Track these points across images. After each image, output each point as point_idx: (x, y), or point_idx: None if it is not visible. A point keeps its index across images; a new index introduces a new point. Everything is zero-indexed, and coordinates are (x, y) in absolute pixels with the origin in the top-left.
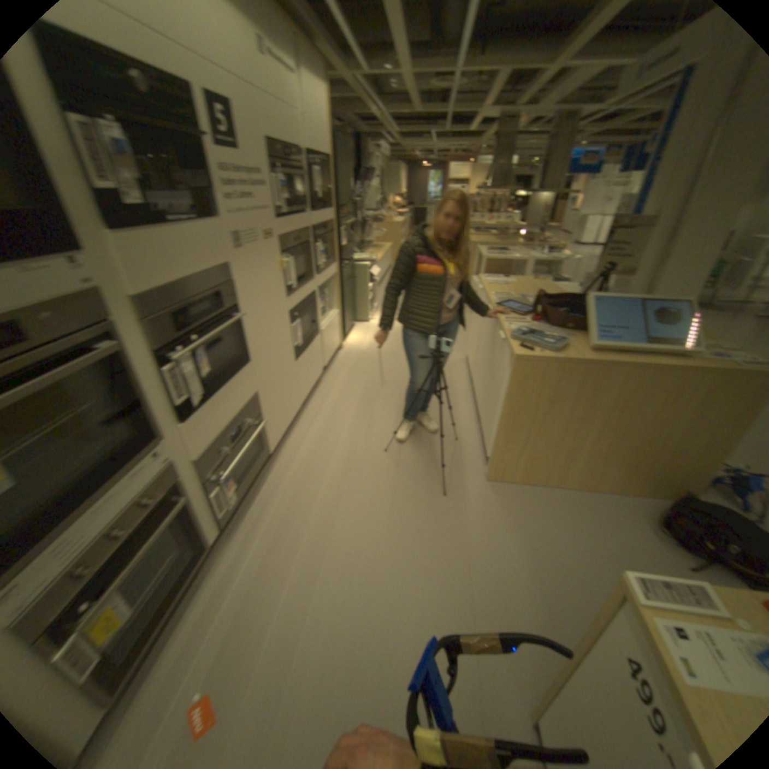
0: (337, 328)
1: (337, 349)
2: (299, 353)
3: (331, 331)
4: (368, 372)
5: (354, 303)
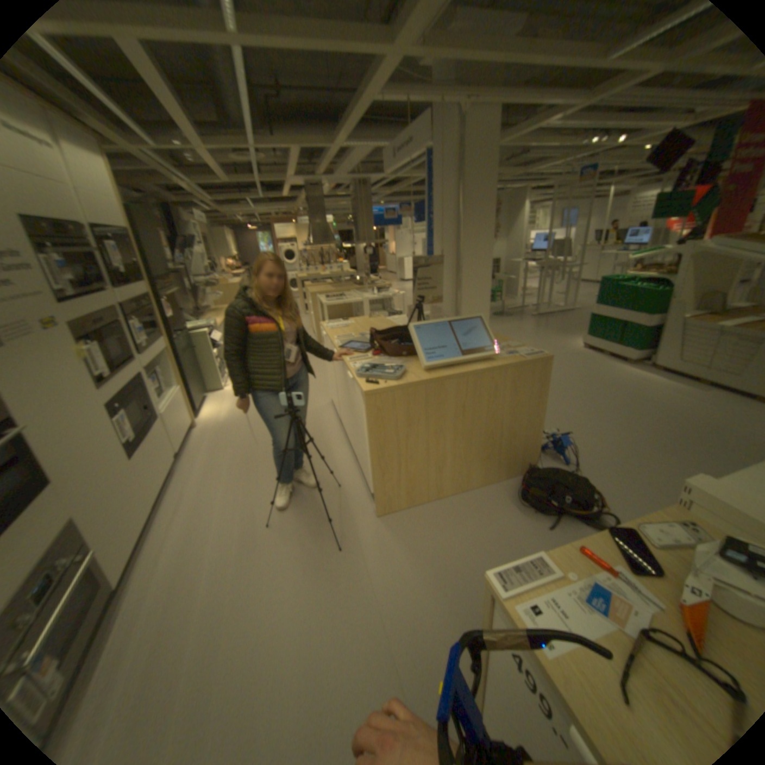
0: (182, 406)
1: (188, 430)
2: (130, 450)
3: (174, 412)
4: (231, 445)
5: (199, 374)
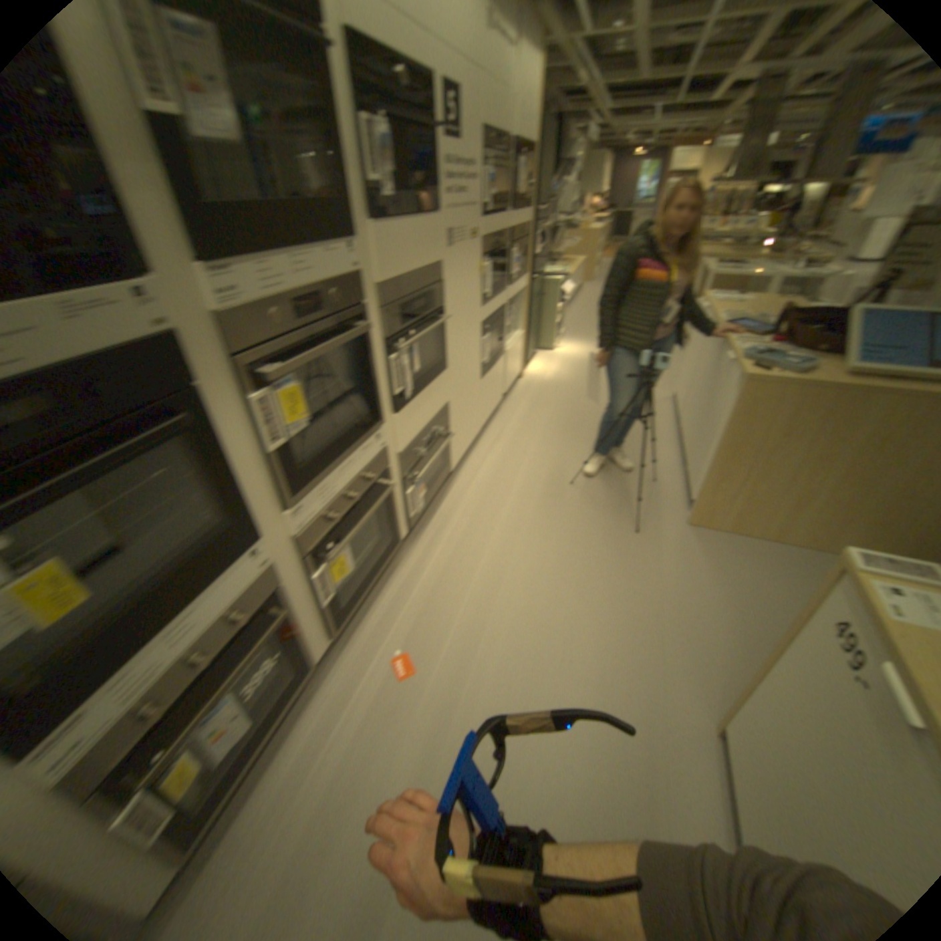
0: (520, 351)
1: (517, 377)
2: (484, 370)
3: (514, 353)
4: (552, 404)
5: (539, 326)
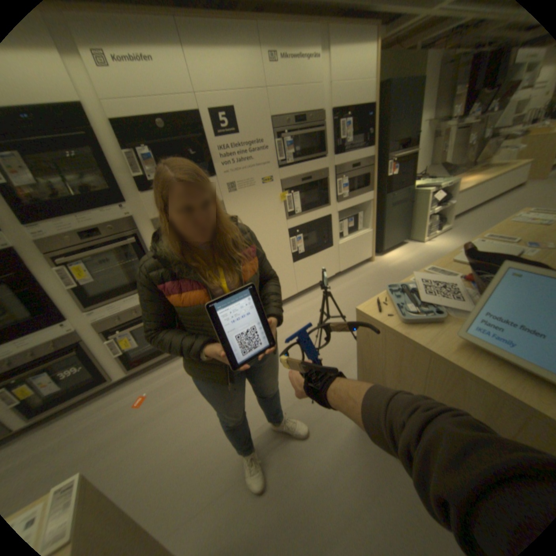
0: (366, 243)
1: (364, 261)
2: (297, 257)
3: (354, 245)
4: (374, 285)
5: (409, 224)
